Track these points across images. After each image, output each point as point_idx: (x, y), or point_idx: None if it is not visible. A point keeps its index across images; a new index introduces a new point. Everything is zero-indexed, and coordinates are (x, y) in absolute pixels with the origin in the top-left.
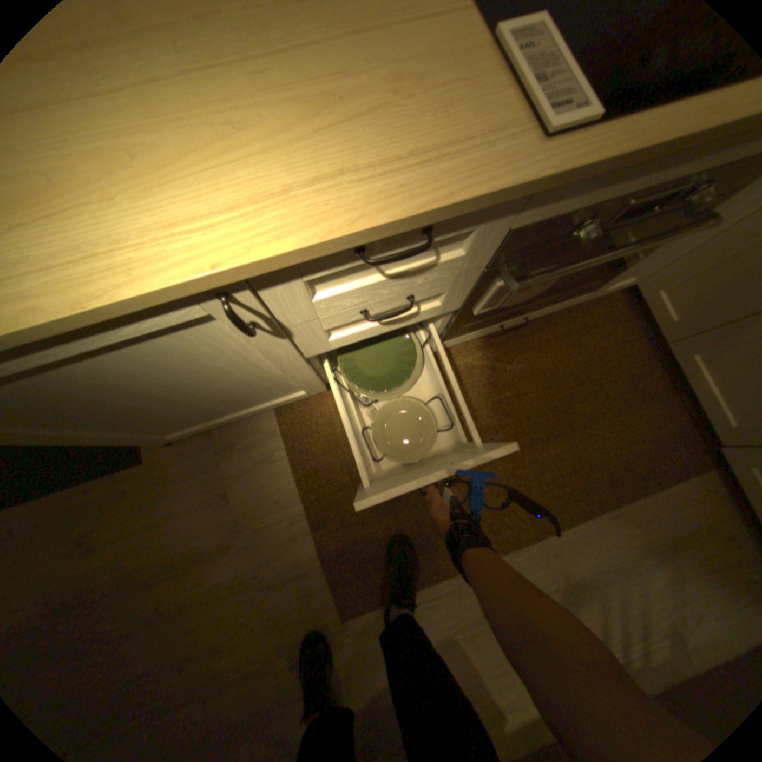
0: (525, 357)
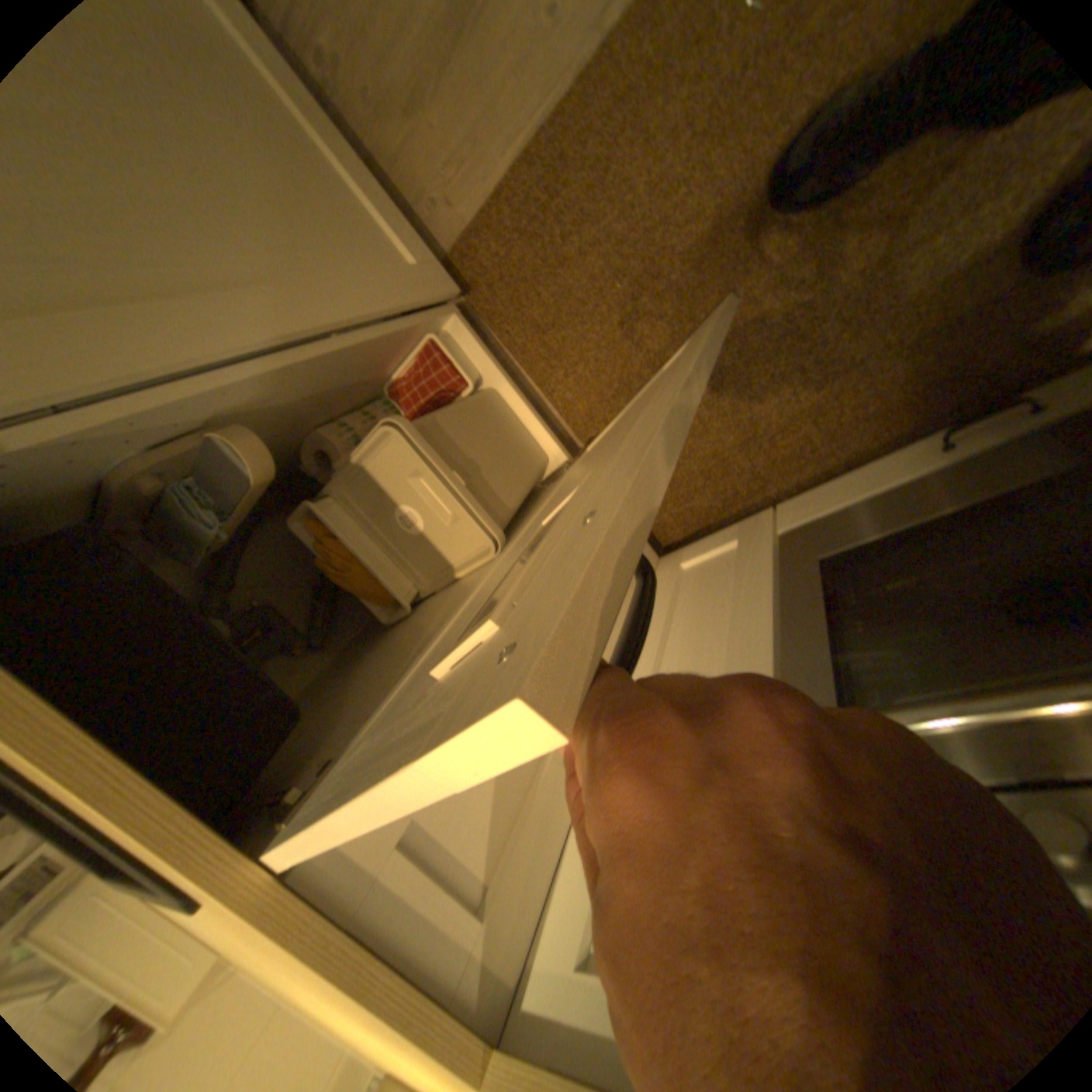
0: (897, 355)
